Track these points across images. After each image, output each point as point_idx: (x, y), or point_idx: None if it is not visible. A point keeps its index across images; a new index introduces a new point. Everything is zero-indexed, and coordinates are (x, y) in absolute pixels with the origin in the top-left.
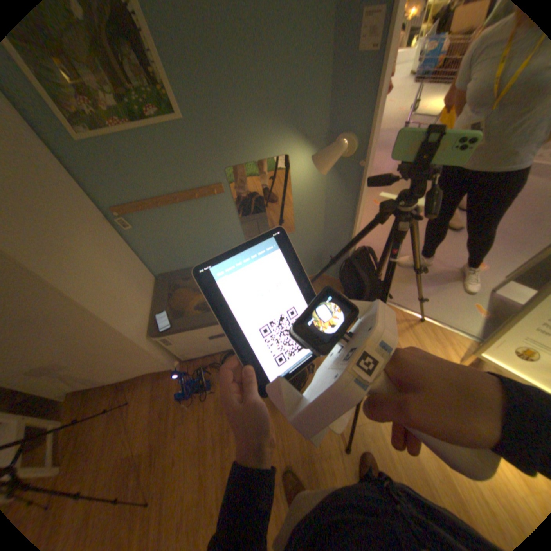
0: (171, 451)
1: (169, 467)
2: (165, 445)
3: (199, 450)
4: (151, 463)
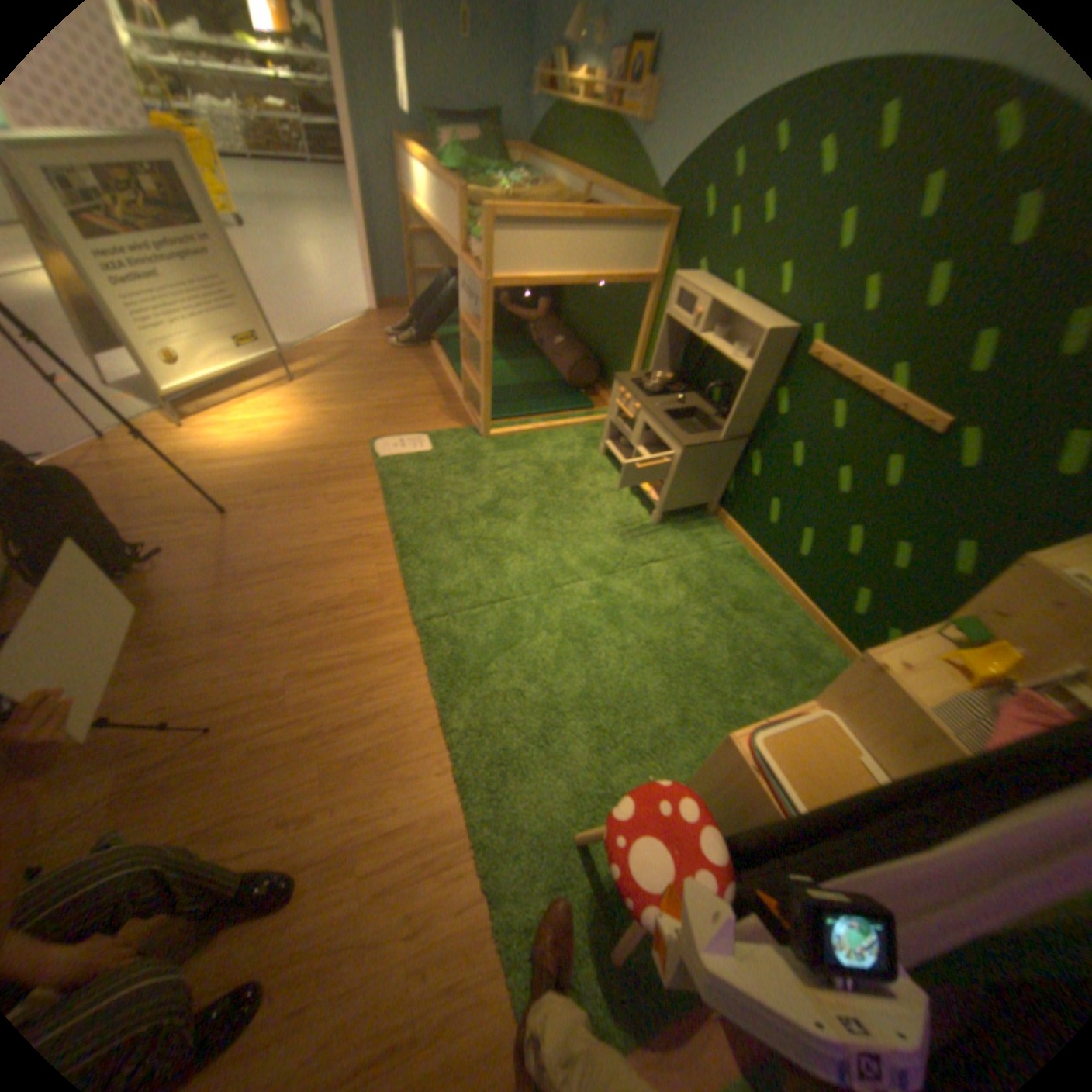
0: (131, 719)
1: (158, 713)
2: (115, 733)
3: (149, 673)
4: (137, 748)
